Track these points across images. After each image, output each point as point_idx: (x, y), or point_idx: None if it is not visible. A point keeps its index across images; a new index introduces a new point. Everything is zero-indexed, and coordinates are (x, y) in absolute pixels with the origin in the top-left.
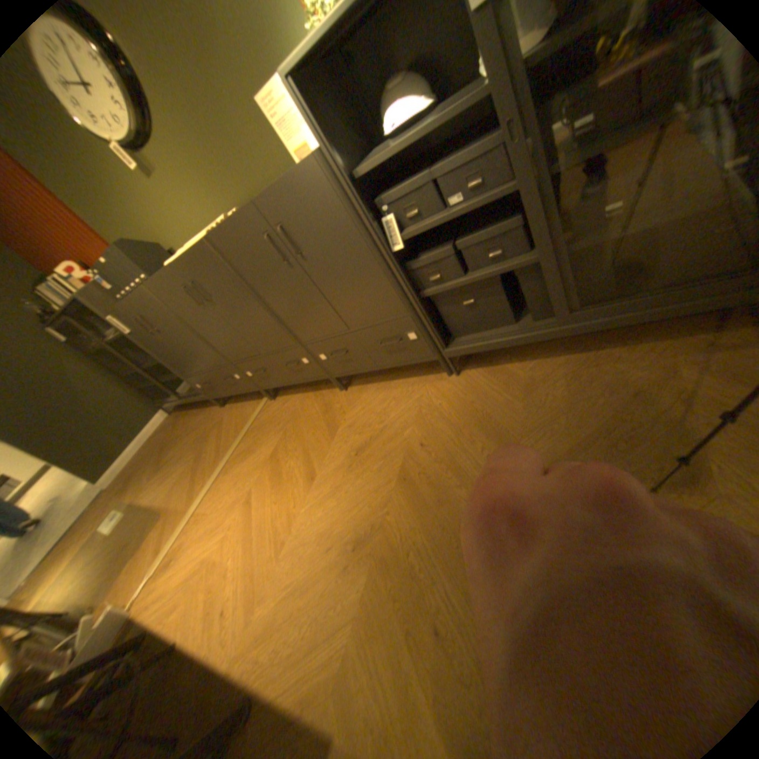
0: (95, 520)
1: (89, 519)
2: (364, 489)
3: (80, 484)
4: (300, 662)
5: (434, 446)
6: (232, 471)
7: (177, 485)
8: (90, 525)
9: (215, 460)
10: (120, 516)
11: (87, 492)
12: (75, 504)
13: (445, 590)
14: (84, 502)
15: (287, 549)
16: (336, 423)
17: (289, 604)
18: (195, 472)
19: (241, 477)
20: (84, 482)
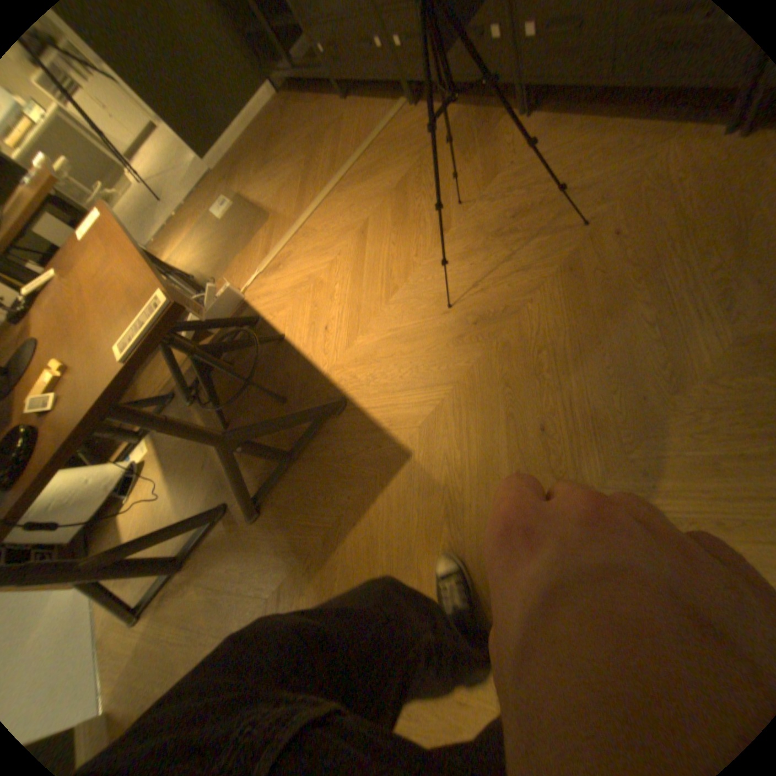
0: (206, 198)
1: (201, 195)
2: (511, 262)
3: (188, 154)
4: (395, 391)
5: (637, 239)
6: (348, 189)
7: (286, 187)
8: (202, 202)
9: (329, 169)
10: (230, 202)
11: (195, 165)
12: (185, 175)
13: (570, 397)
14: (194, 175)
15: (400, 293)
16: (497, 162)
17: (393, 343)
18: (306, 177)
19: (358, 199)
20: (191, 152)
